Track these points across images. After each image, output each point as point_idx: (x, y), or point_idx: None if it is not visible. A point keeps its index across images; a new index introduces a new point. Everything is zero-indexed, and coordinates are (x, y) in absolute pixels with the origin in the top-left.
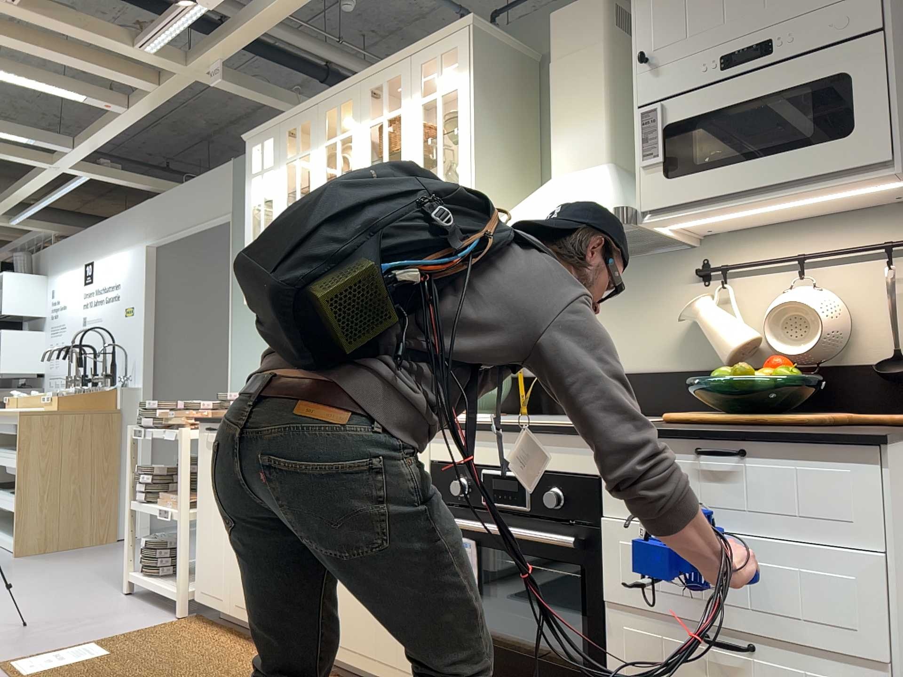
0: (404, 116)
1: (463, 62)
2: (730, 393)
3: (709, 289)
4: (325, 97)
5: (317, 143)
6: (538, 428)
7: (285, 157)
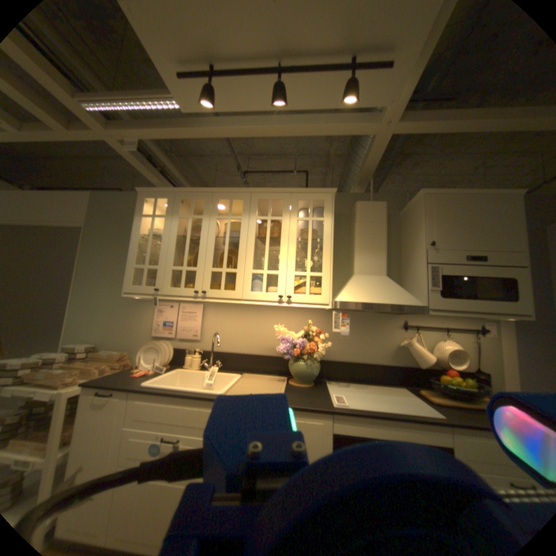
0: (284, 221)
1: (329, 208)
2: (459, 392)
3: (407, 333)
4: (220, 190)
5: (209, 214)
6: (418, 421)
7: (178, 213)
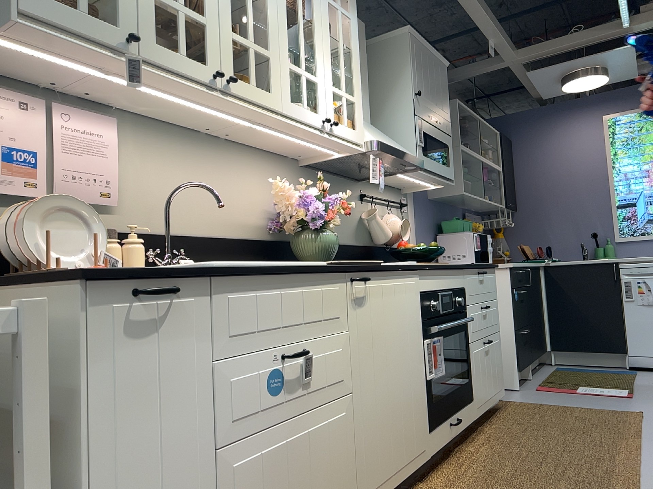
0: None
1: (354, 5)
2: (427, 254)
3: (364, 205)
4: None
5: None
6: (456, 266)
7: None
